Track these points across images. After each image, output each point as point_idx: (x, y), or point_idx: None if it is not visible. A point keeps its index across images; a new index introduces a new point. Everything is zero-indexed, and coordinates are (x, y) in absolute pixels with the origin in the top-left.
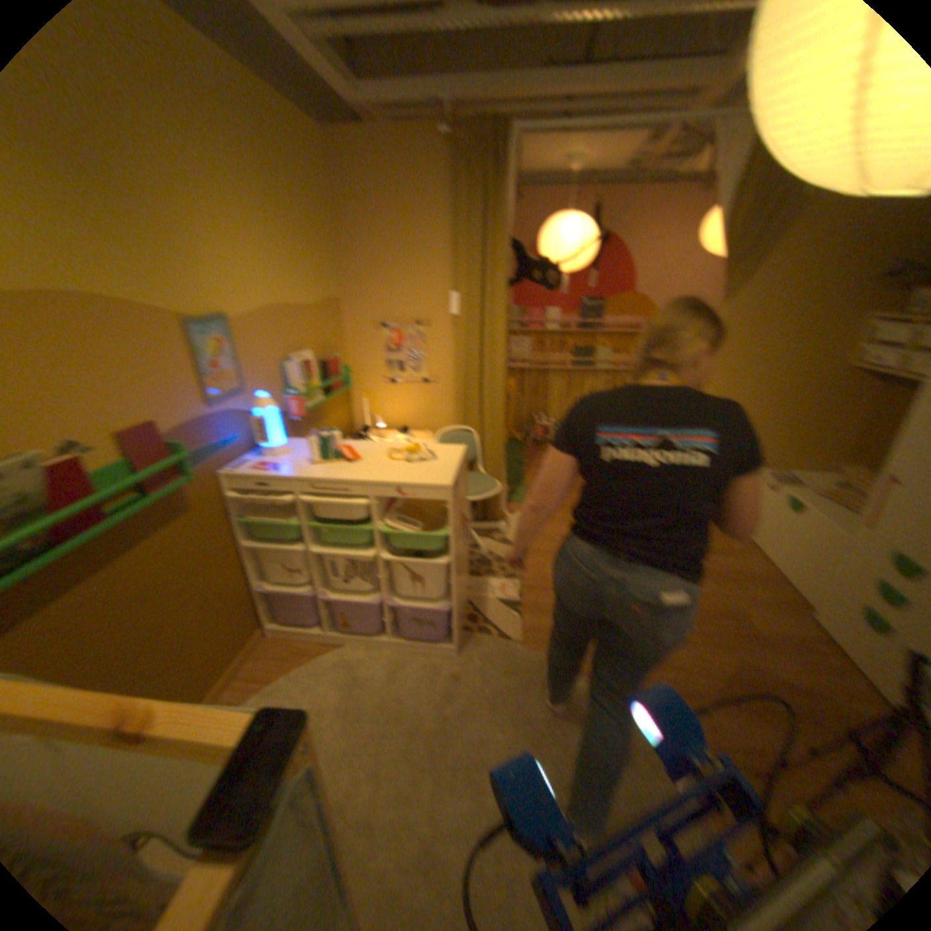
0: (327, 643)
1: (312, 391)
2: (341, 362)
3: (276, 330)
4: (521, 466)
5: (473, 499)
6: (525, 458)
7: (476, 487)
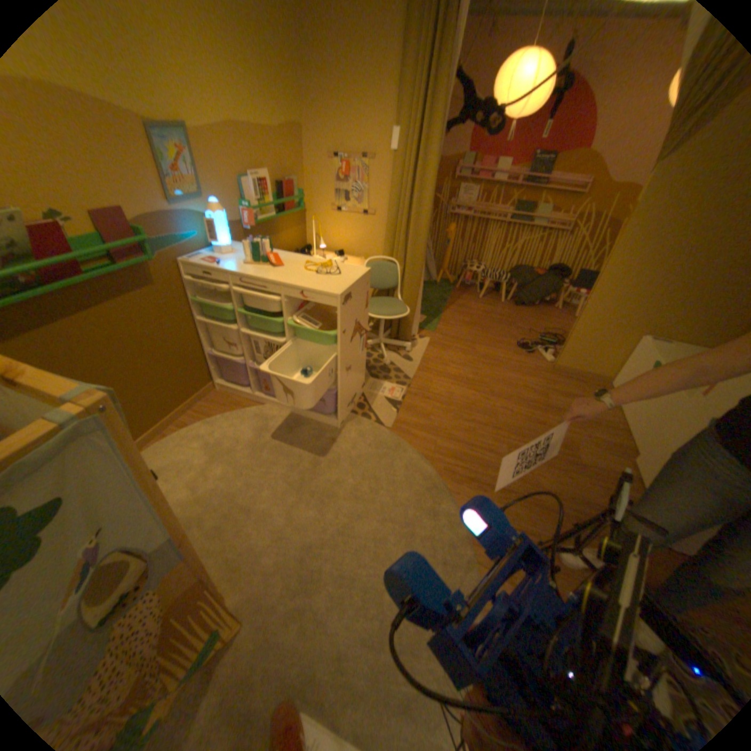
0: (253, 401)
1: (263, 206)
2: (293, 185)
3: (231, 145)
4: (443, 302)
5: (382, 318)
6: (449, 297)
7: (387, 309)
